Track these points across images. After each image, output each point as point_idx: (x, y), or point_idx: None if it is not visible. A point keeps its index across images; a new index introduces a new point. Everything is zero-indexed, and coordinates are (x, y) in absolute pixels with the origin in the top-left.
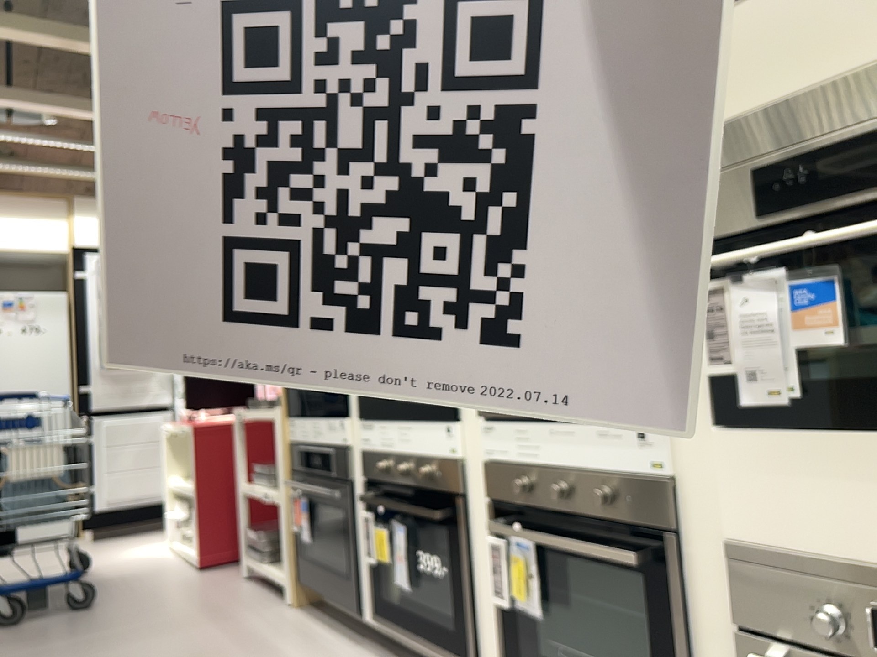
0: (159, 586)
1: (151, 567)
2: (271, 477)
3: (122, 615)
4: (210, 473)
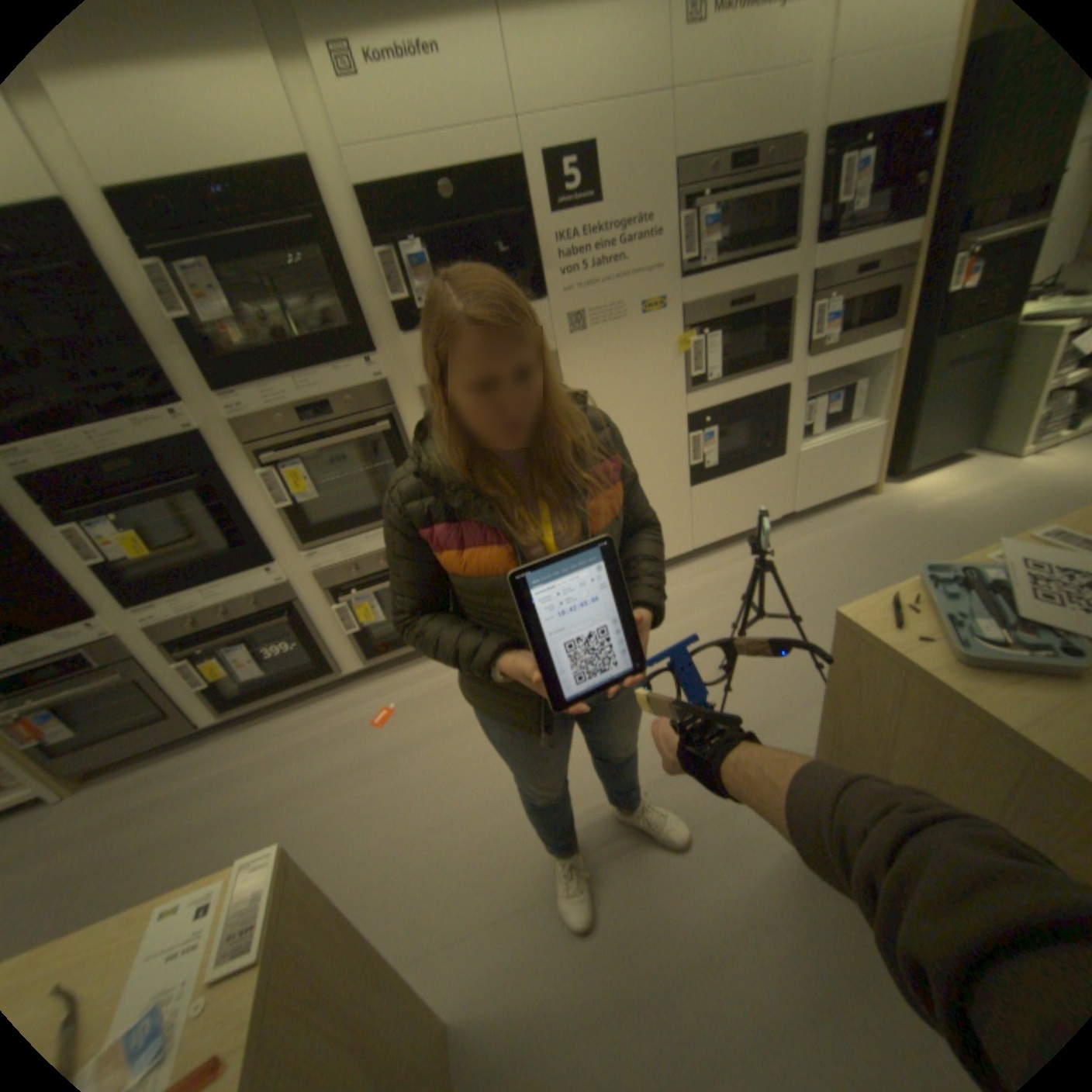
0: None
1: None
2: None
3: None
4: None
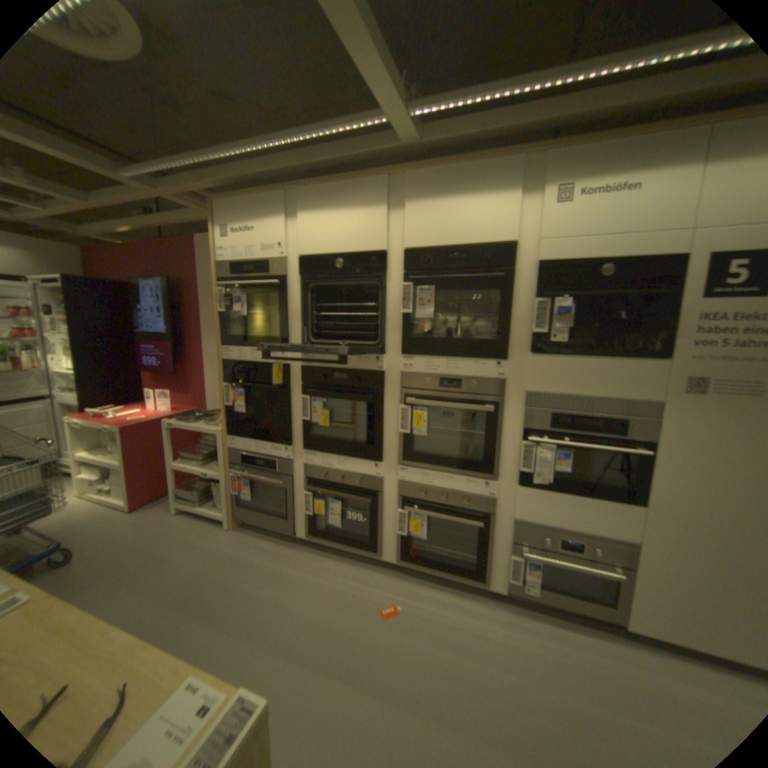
0: (109, 534)
1: (81, 519)
2: (199, 463)
3: (105, 563)
4: (132, 457)
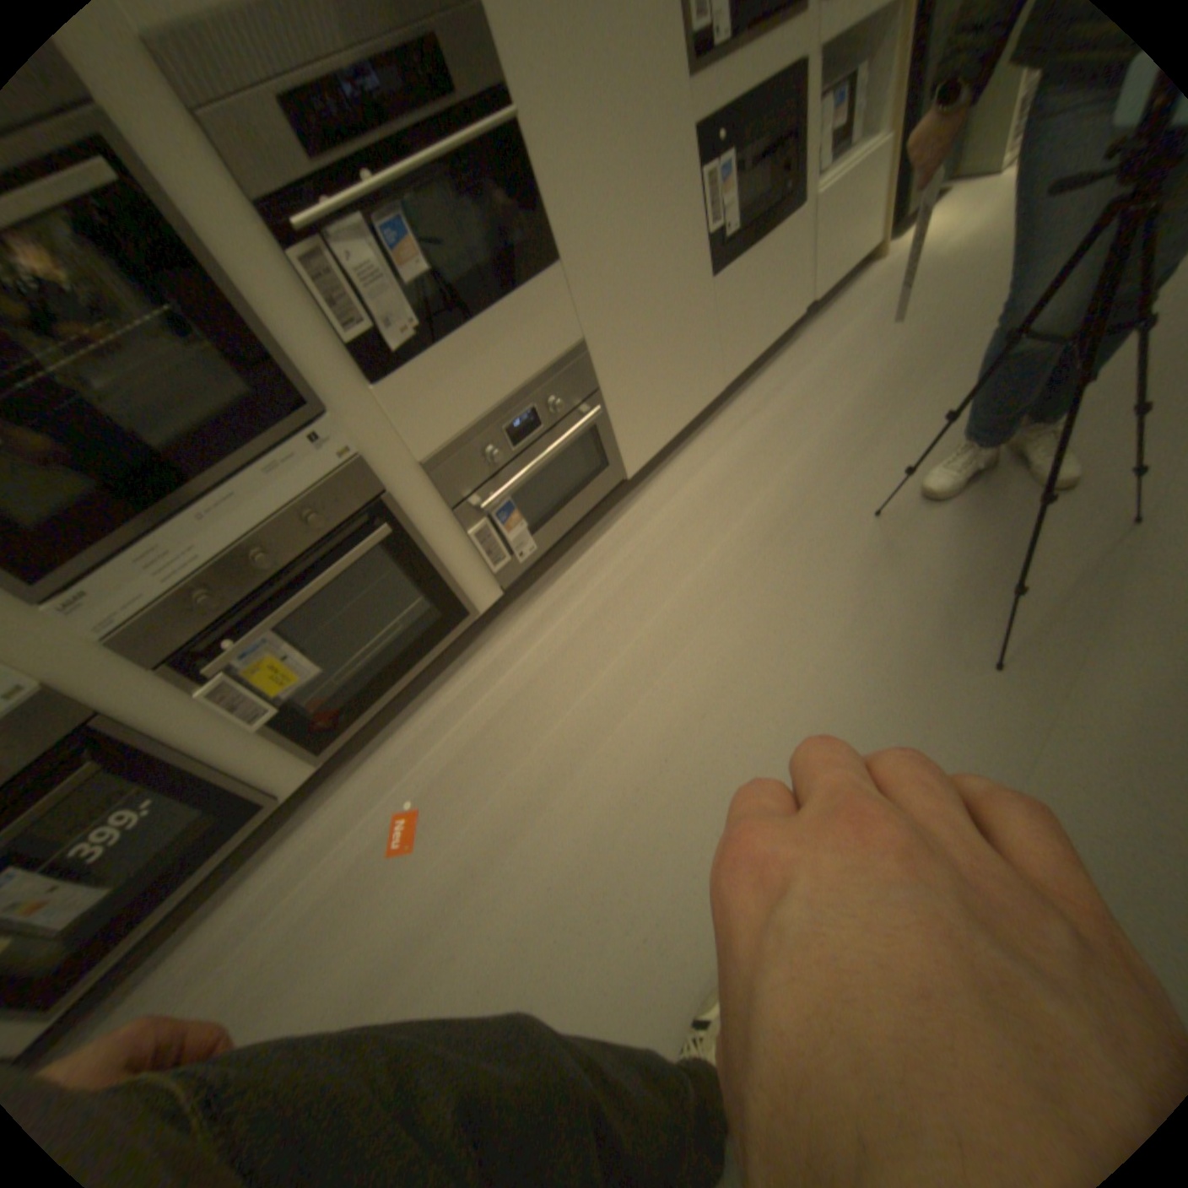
0: None
1: None
2: None
3: None
4: None
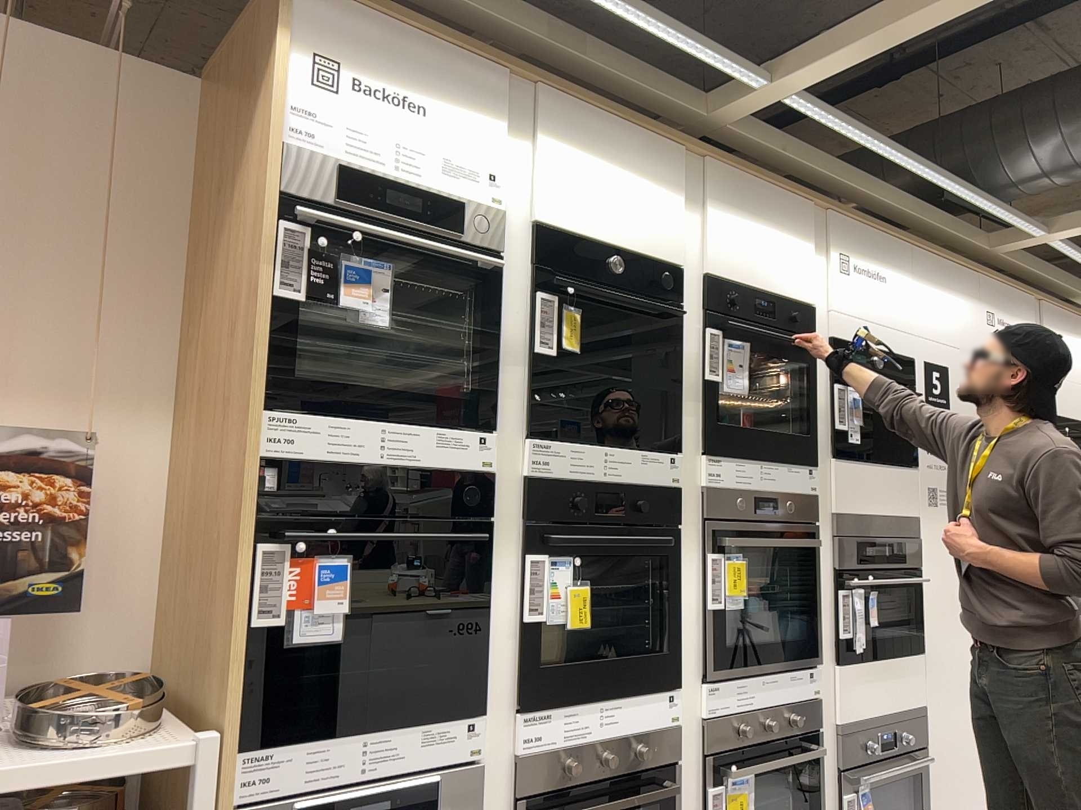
0: None
1: None
2: None
3: None
4: None
